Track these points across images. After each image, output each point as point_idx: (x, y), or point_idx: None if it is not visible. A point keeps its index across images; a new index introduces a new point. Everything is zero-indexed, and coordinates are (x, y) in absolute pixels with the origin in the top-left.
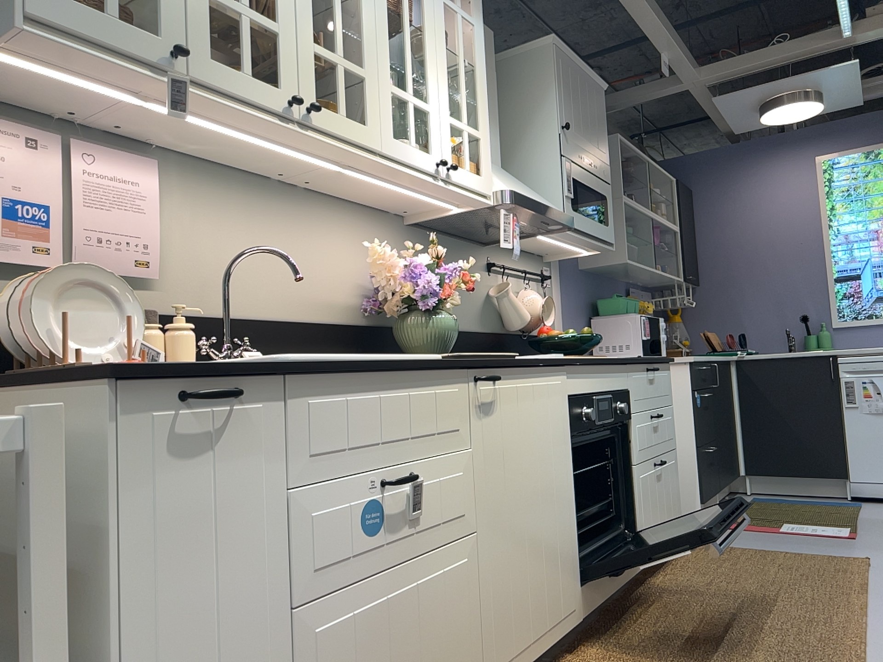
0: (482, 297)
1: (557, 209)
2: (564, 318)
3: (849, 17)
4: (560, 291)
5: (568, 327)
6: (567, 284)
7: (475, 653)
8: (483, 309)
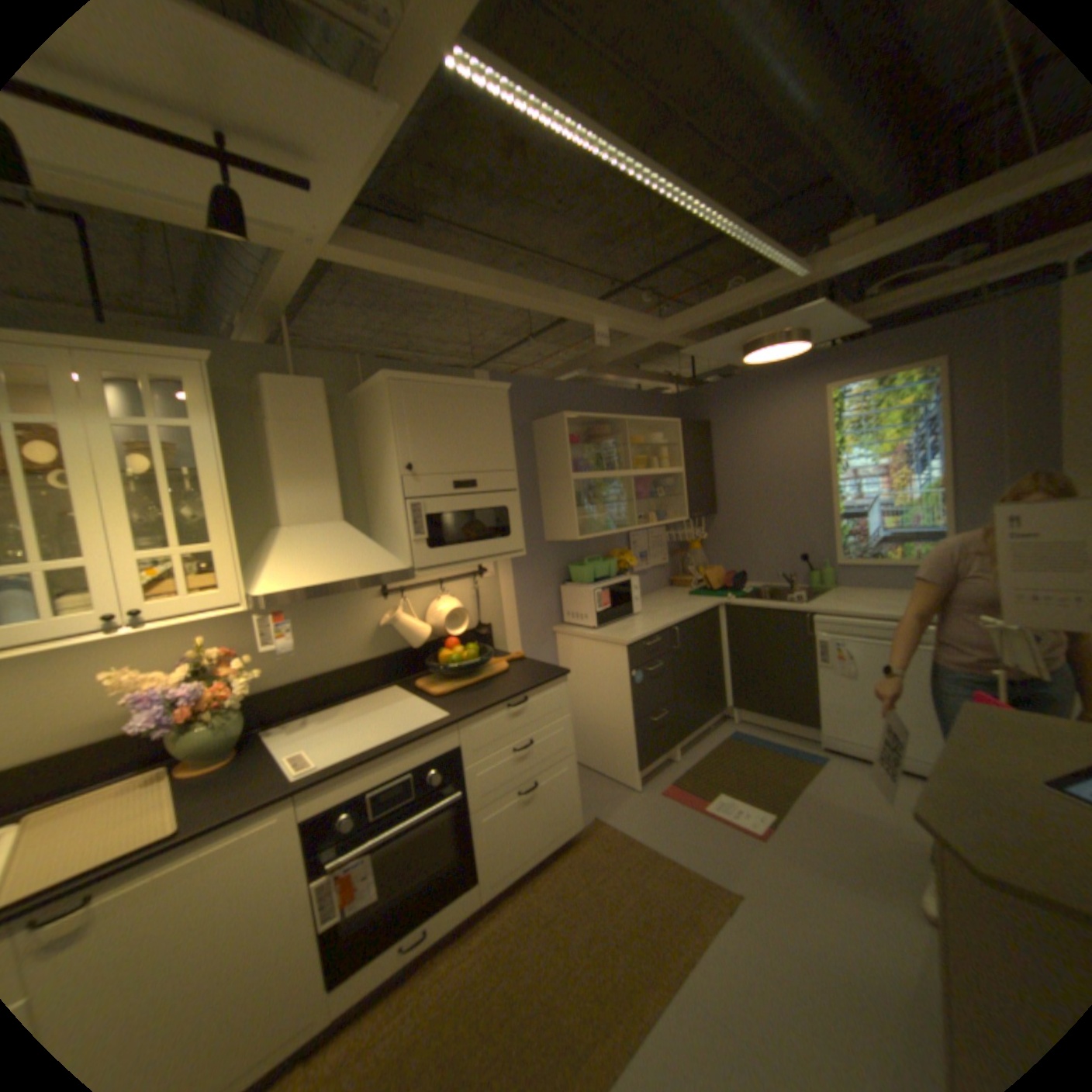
0: (371, 626)
1: (383, 568)
2: (516, 598)
3: (793, 256)
4: (509, 574)
5: (522, 604)
6: (522, 563)
7: None
8: (373, 637)
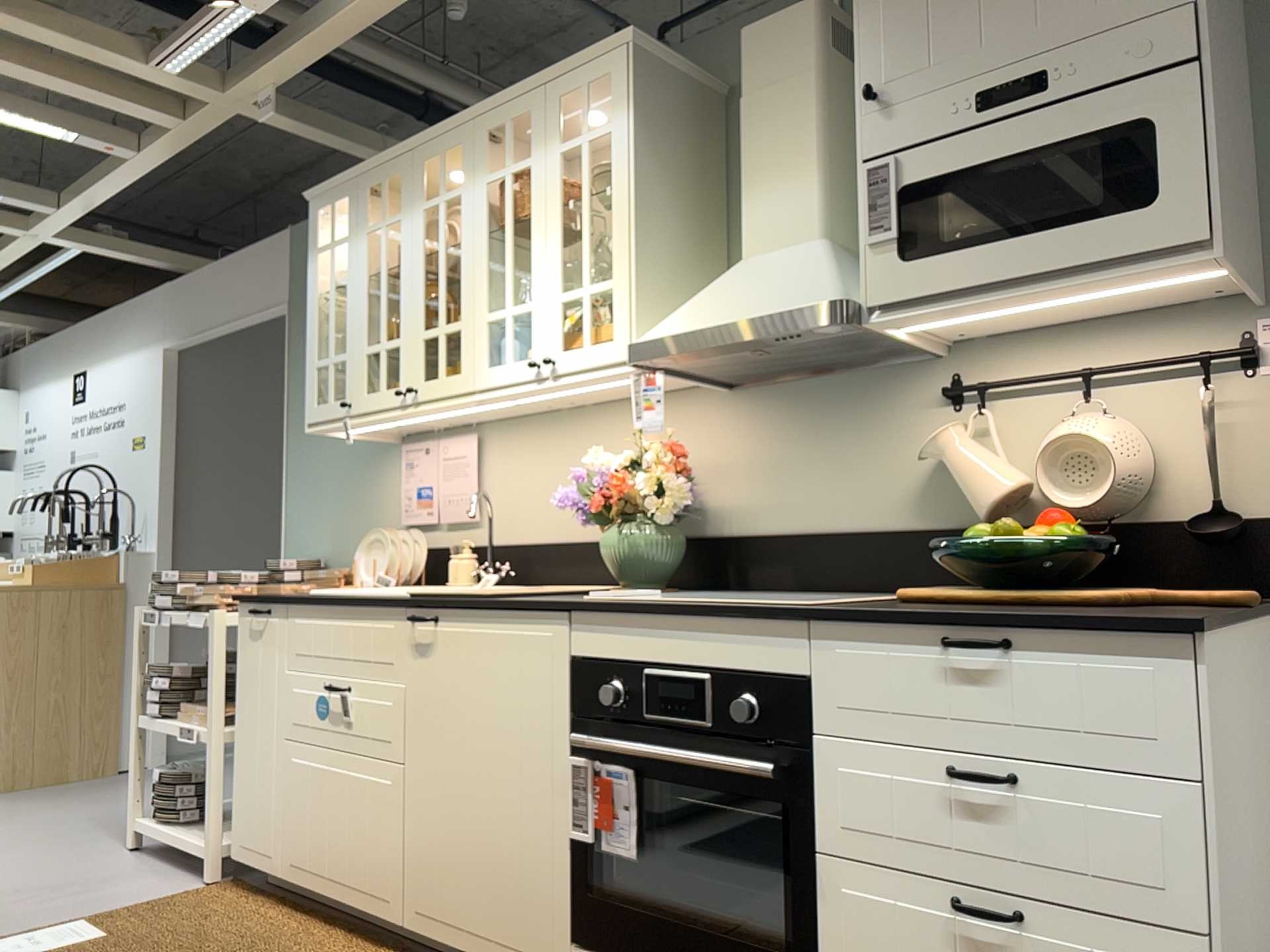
0: (918, 463)
1: (791, 303)
2: None
3: None
4: None
5: None
6: None
7: (393, 873)
8: (919, 485)
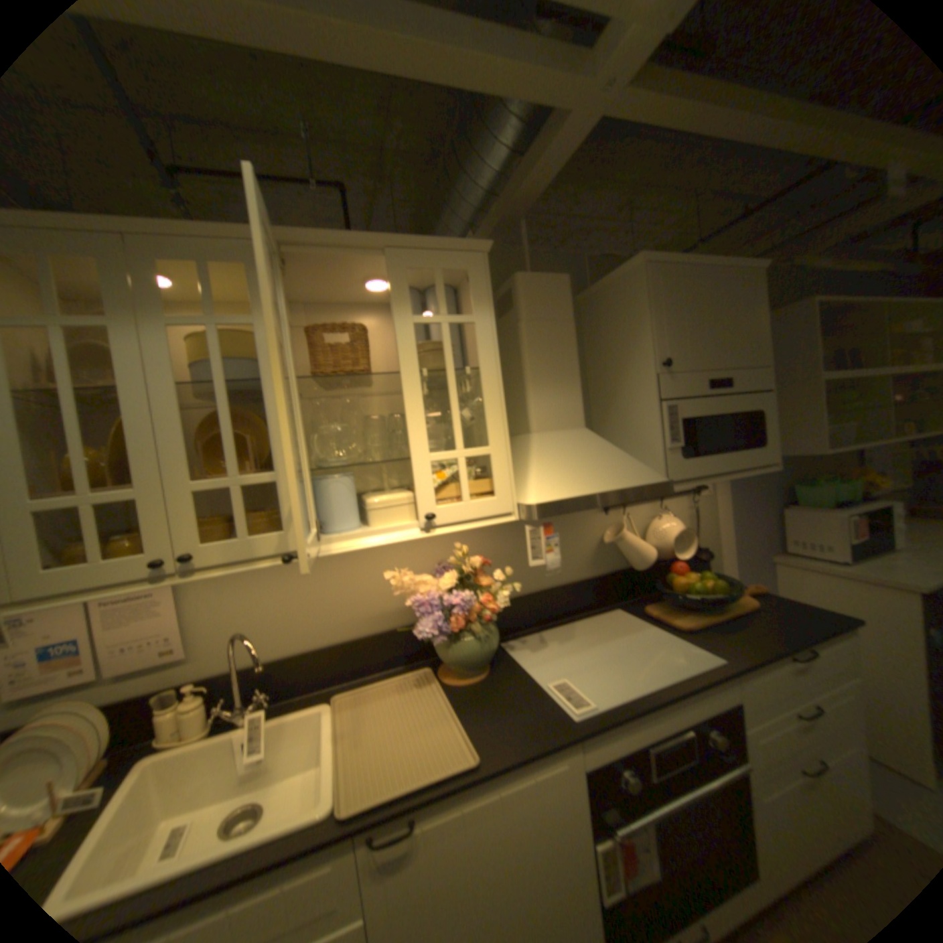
0: (593, 544)
1: (641, 481)
2: (734, 521)
3: None
4: (726, 494)
5: (739, 530)
6: (740, 482)
7: None
8: (594, 555)
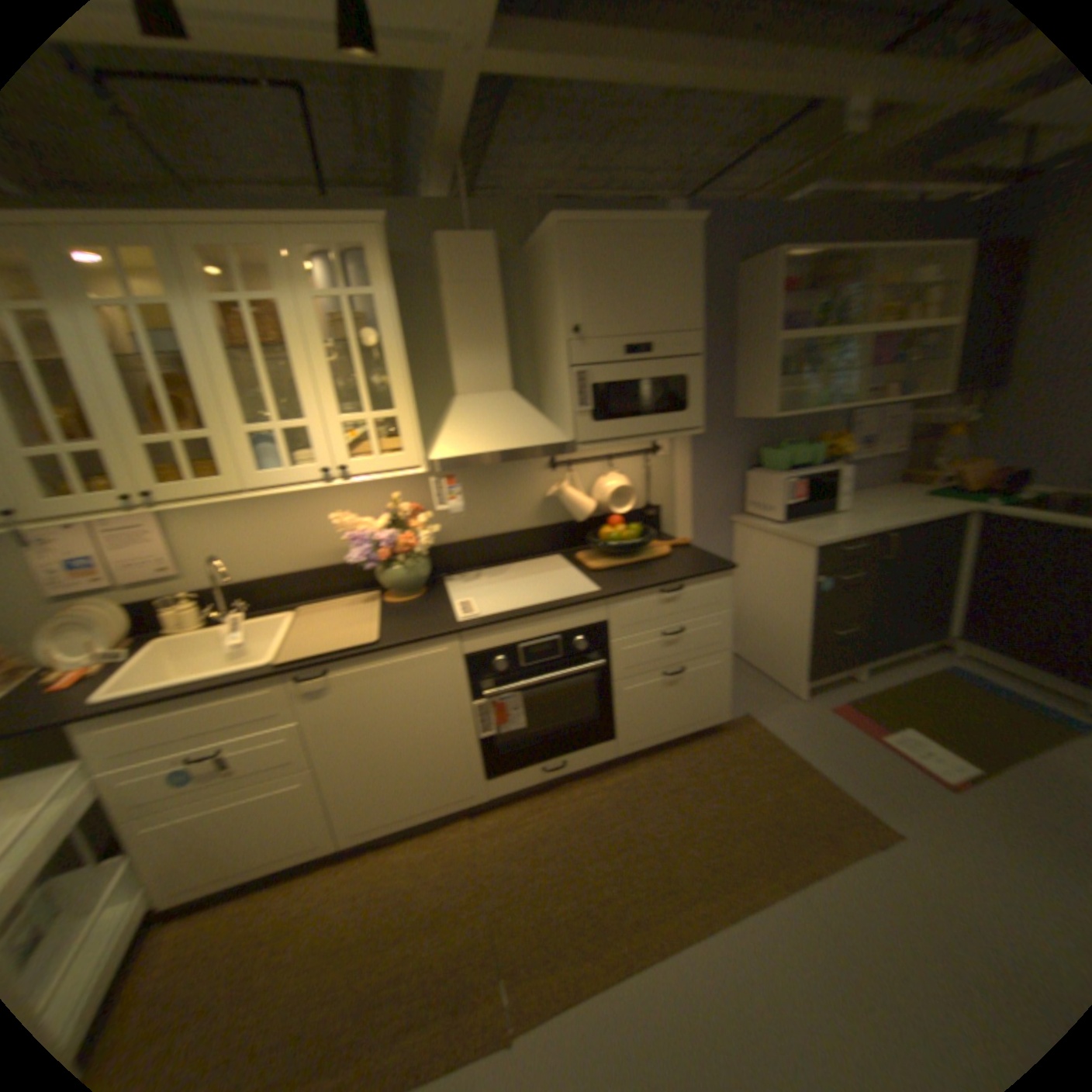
0: (541, 497)
1: (546, 440)
2: (693, 480)
3: None
4: (687, 454)
5: (699, 488)
6: (704, 442)
7: (324, 828)
8: (542, 506)
